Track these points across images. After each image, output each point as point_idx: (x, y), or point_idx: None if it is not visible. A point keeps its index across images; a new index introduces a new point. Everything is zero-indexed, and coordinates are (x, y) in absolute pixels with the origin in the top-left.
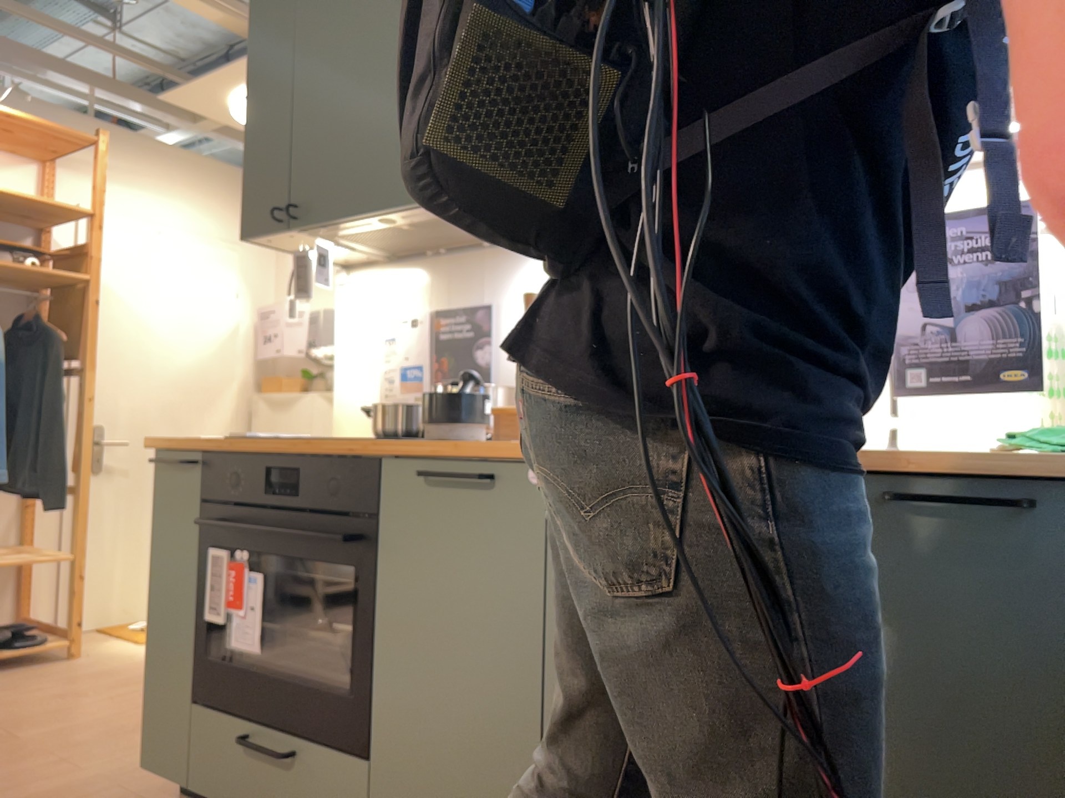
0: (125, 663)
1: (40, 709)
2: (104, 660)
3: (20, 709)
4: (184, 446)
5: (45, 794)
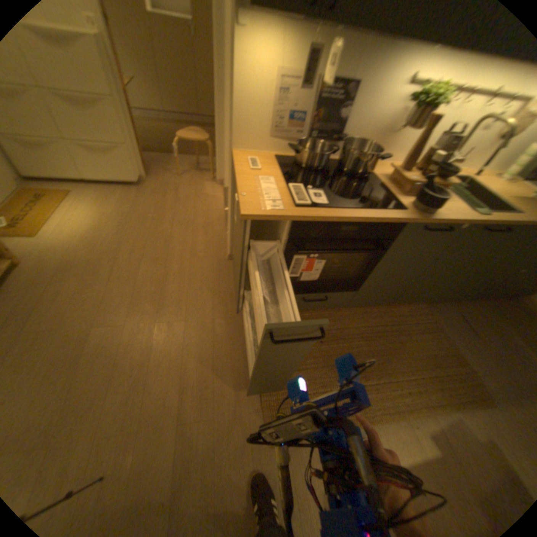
0: (59, 254)
1: (90, 304)
2: (41, 256)
3: (78, 309)
4: (281, 218)
5: (196, 337)
